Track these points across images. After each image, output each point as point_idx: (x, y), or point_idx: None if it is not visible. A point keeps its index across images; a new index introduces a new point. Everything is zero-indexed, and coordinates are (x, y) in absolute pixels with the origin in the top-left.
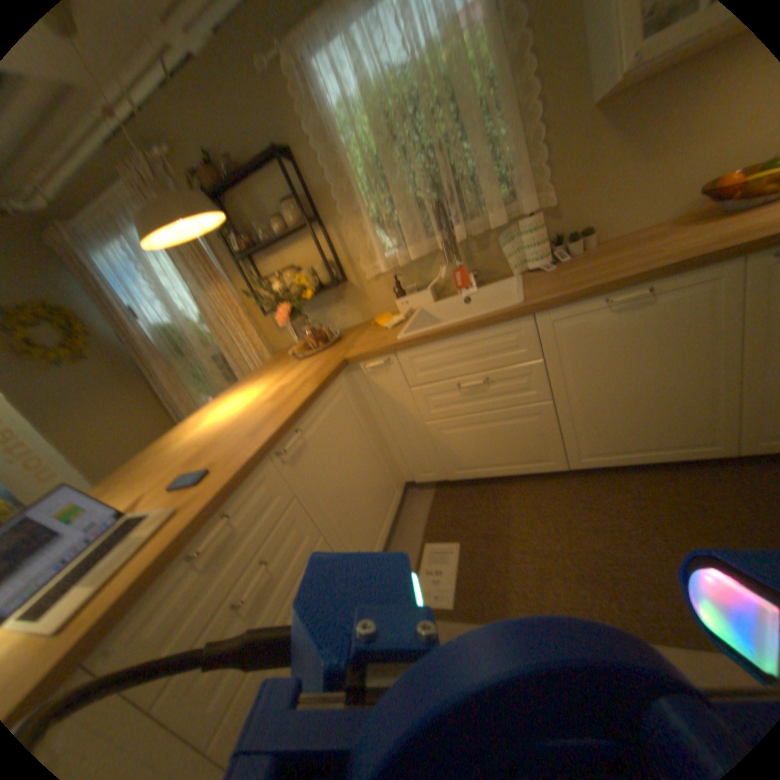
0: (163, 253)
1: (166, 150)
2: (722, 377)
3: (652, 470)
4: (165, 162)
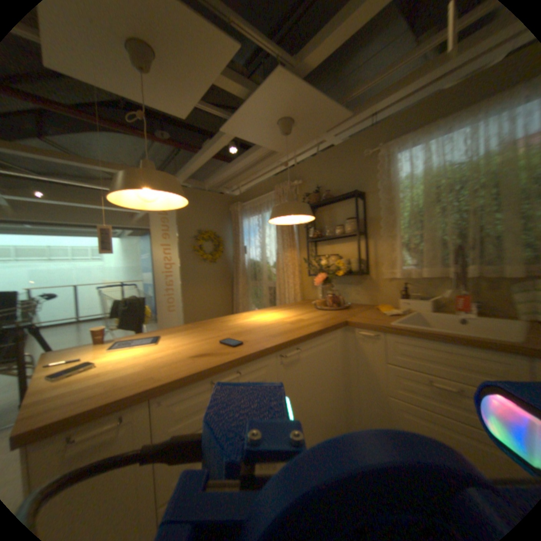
0: (274, 229)
1: (300, 184)
2: None
3: None
4: (297, 189)
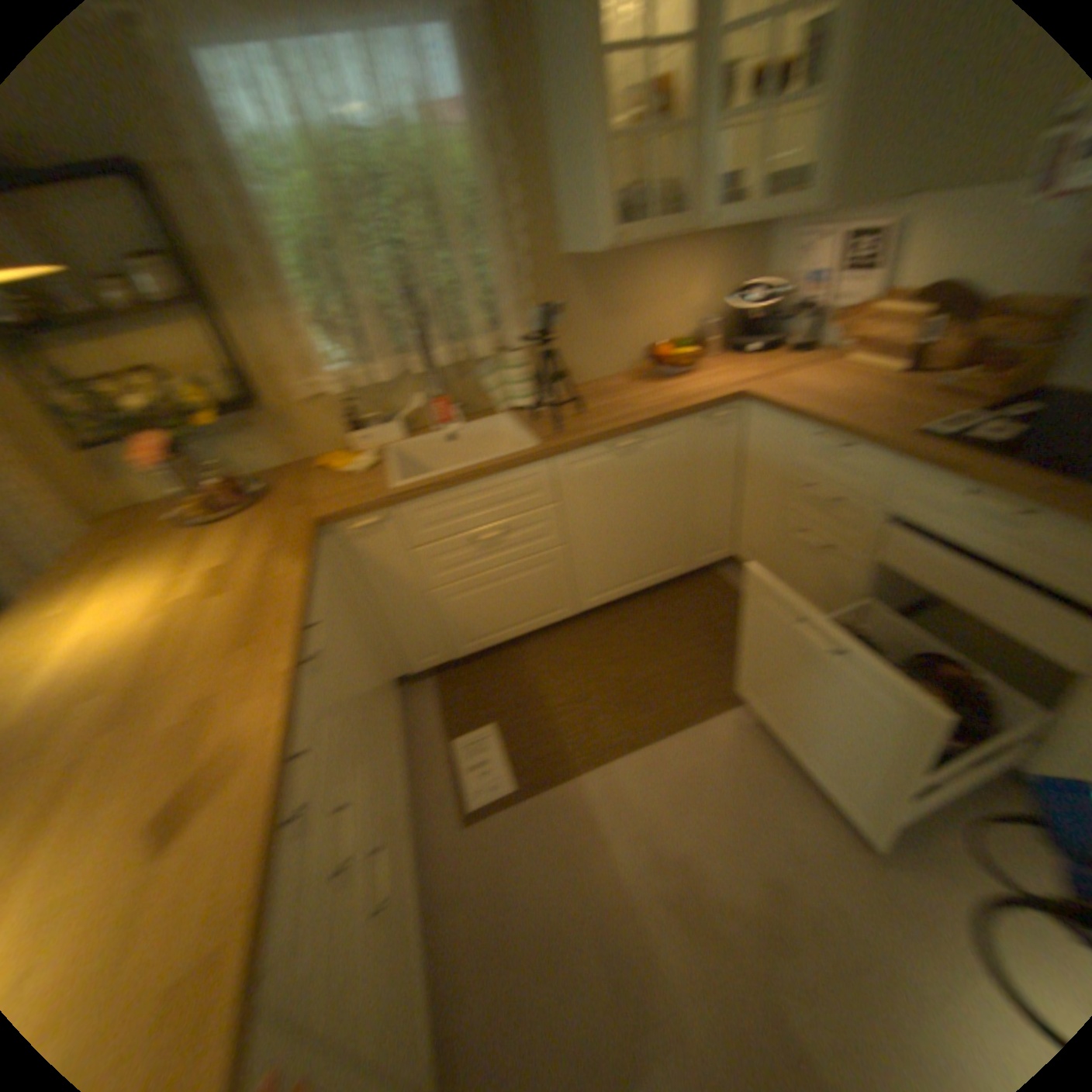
0: None
1: None
2: (674, 510)
3: (631, 599)
4: None
